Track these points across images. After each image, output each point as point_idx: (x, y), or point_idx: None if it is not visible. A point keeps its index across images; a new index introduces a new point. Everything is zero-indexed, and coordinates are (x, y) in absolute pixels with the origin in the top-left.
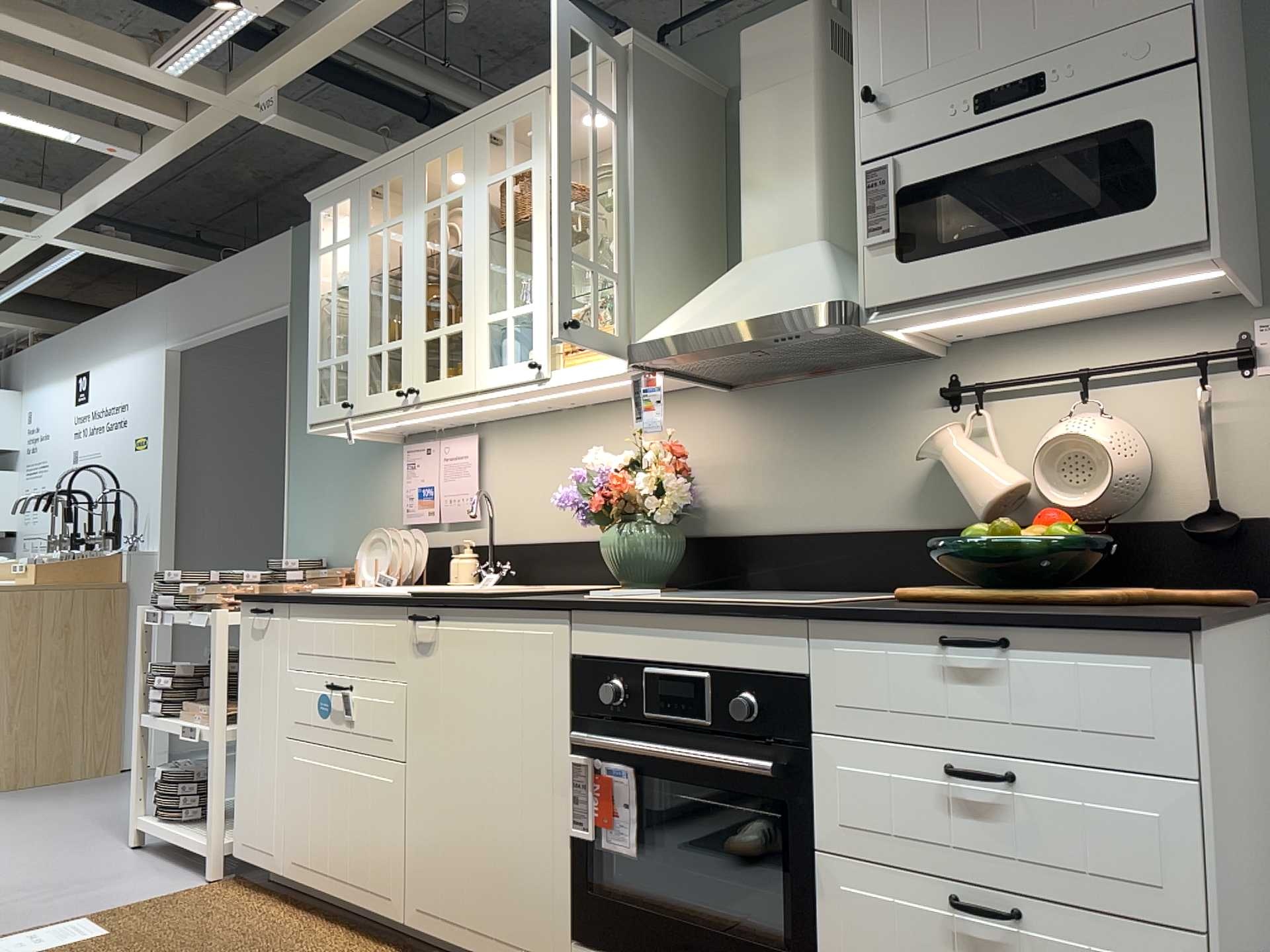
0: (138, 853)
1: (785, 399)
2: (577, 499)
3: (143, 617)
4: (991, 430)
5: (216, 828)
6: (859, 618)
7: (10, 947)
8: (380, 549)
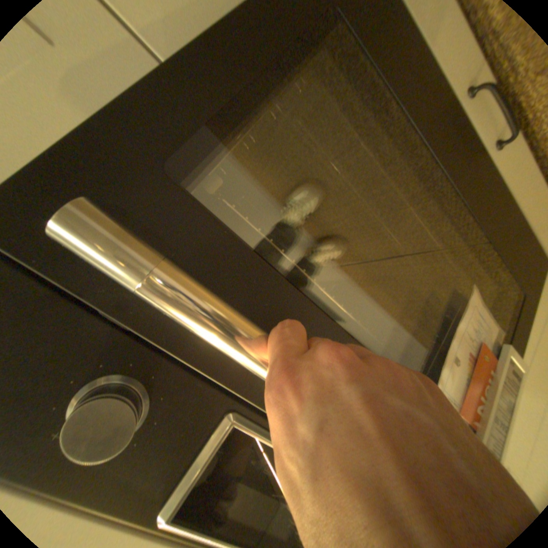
0: None
1: None
2: None
3: None
4: None
5: None
6: None
7: None
8: None
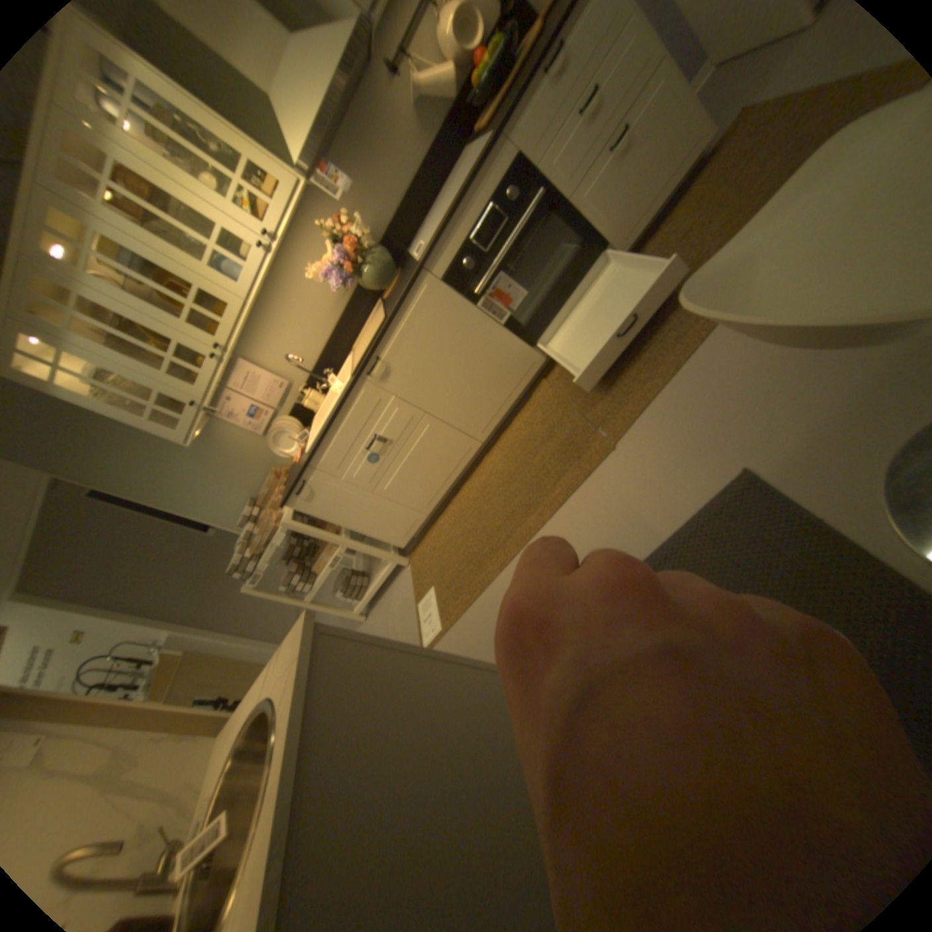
0: (372, 613)
1: (339, 155)
2: (339, 280)
3: (251, 589)
4: (419, 64)
5: (388, 553)
6: (518, 101)
7: (429, 625)
8: (280, 438)
